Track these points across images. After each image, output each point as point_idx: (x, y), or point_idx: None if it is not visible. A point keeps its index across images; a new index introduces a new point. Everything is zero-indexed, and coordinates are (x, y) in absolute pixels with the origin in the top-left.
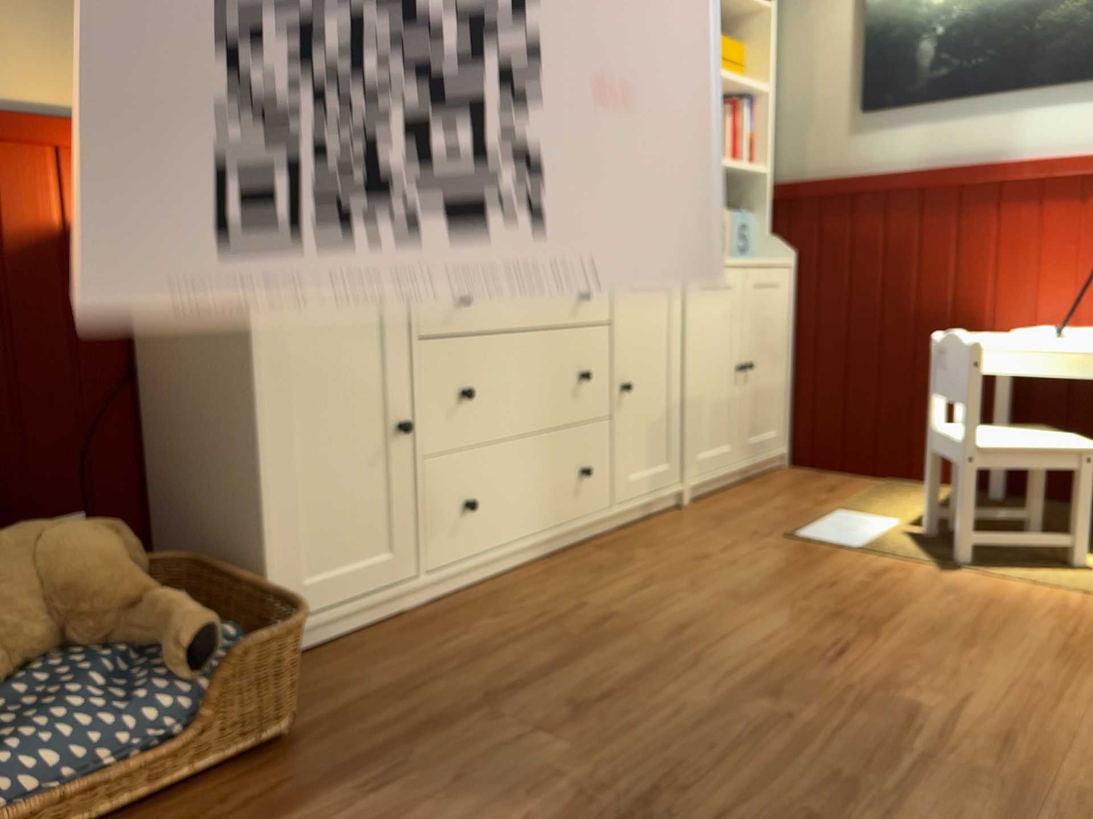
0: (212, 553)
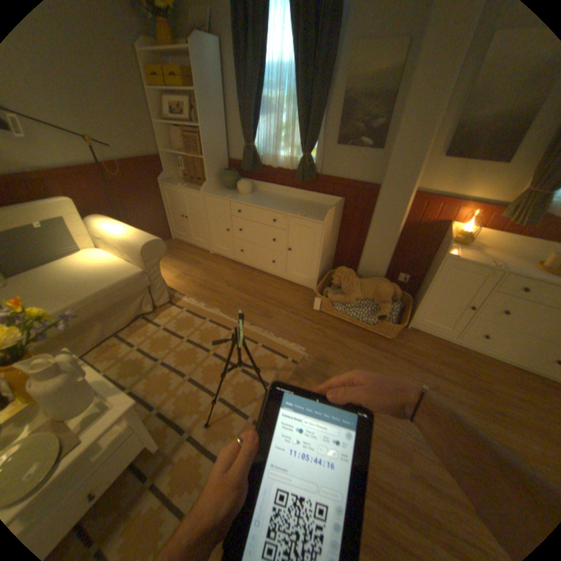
0: (417, 301)
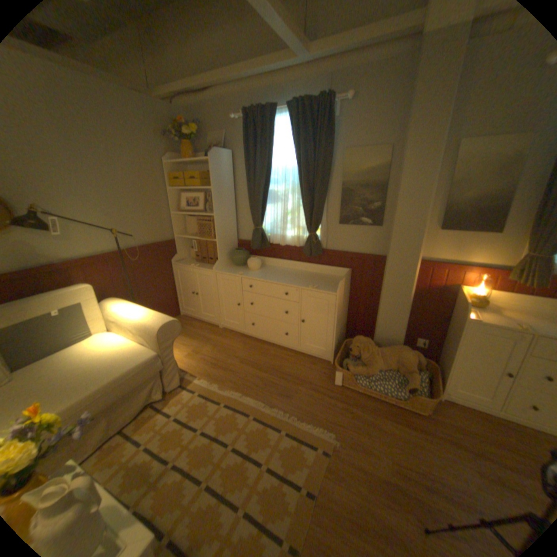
0: (444, 369)
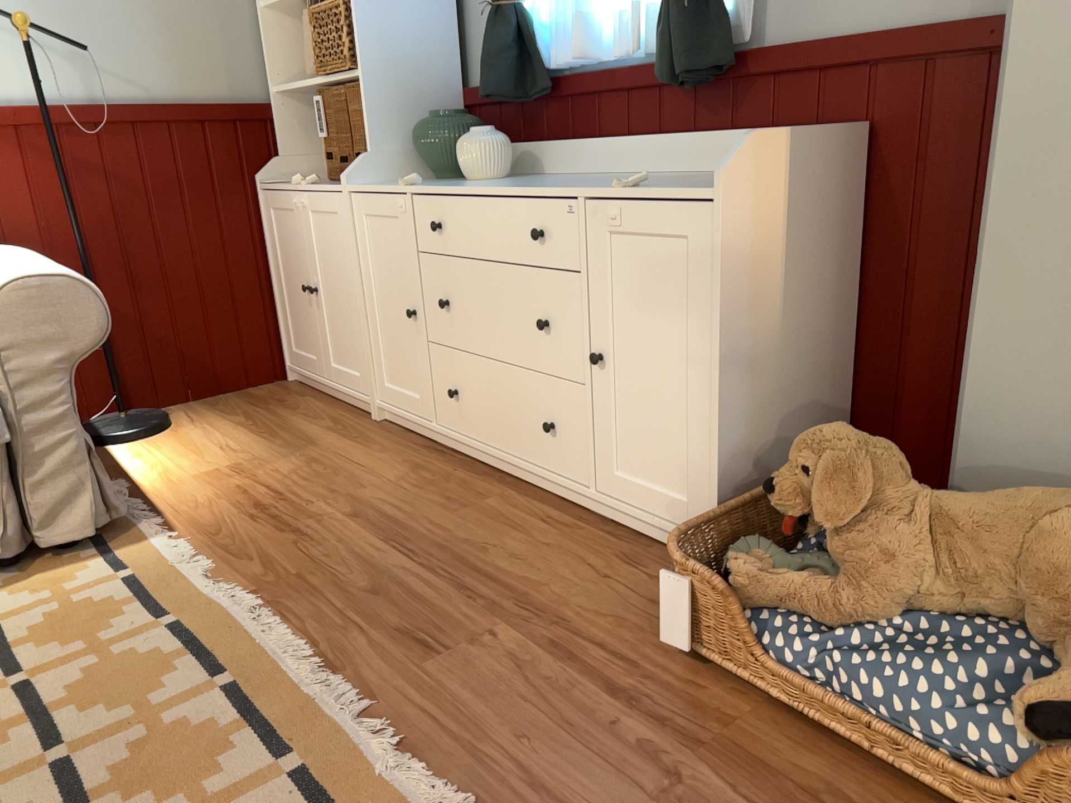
0: None
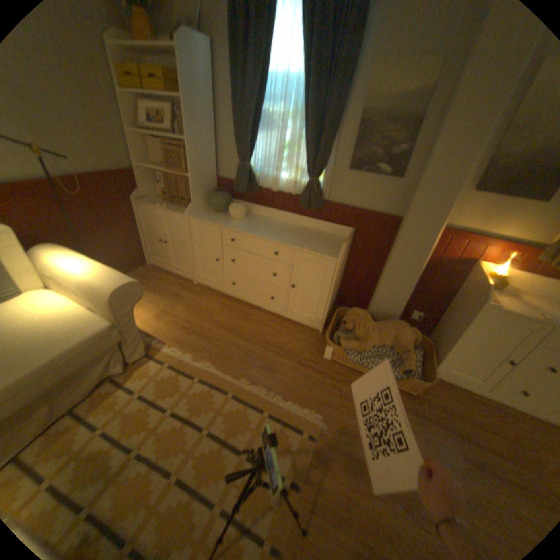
0: (439, 346)
